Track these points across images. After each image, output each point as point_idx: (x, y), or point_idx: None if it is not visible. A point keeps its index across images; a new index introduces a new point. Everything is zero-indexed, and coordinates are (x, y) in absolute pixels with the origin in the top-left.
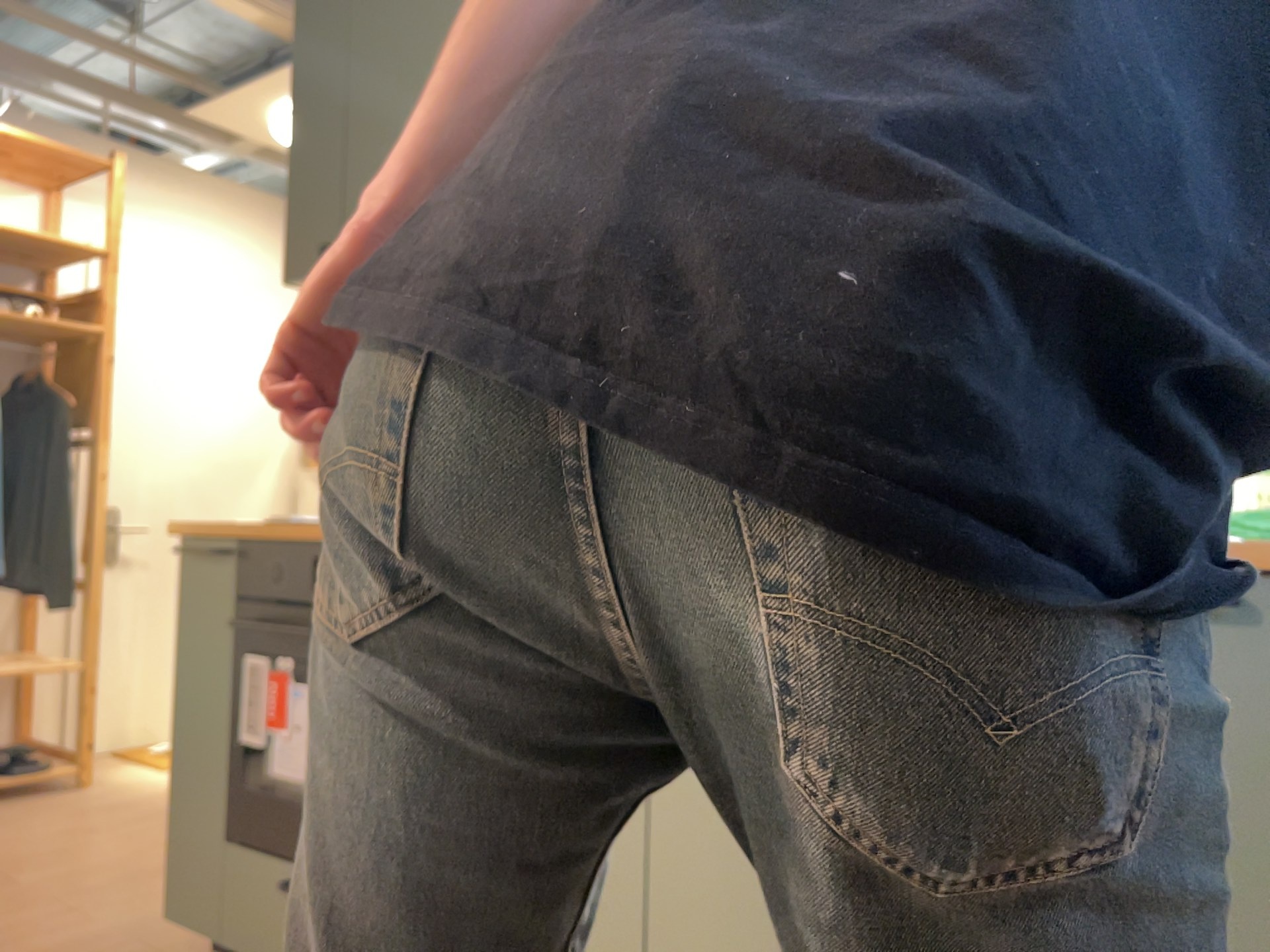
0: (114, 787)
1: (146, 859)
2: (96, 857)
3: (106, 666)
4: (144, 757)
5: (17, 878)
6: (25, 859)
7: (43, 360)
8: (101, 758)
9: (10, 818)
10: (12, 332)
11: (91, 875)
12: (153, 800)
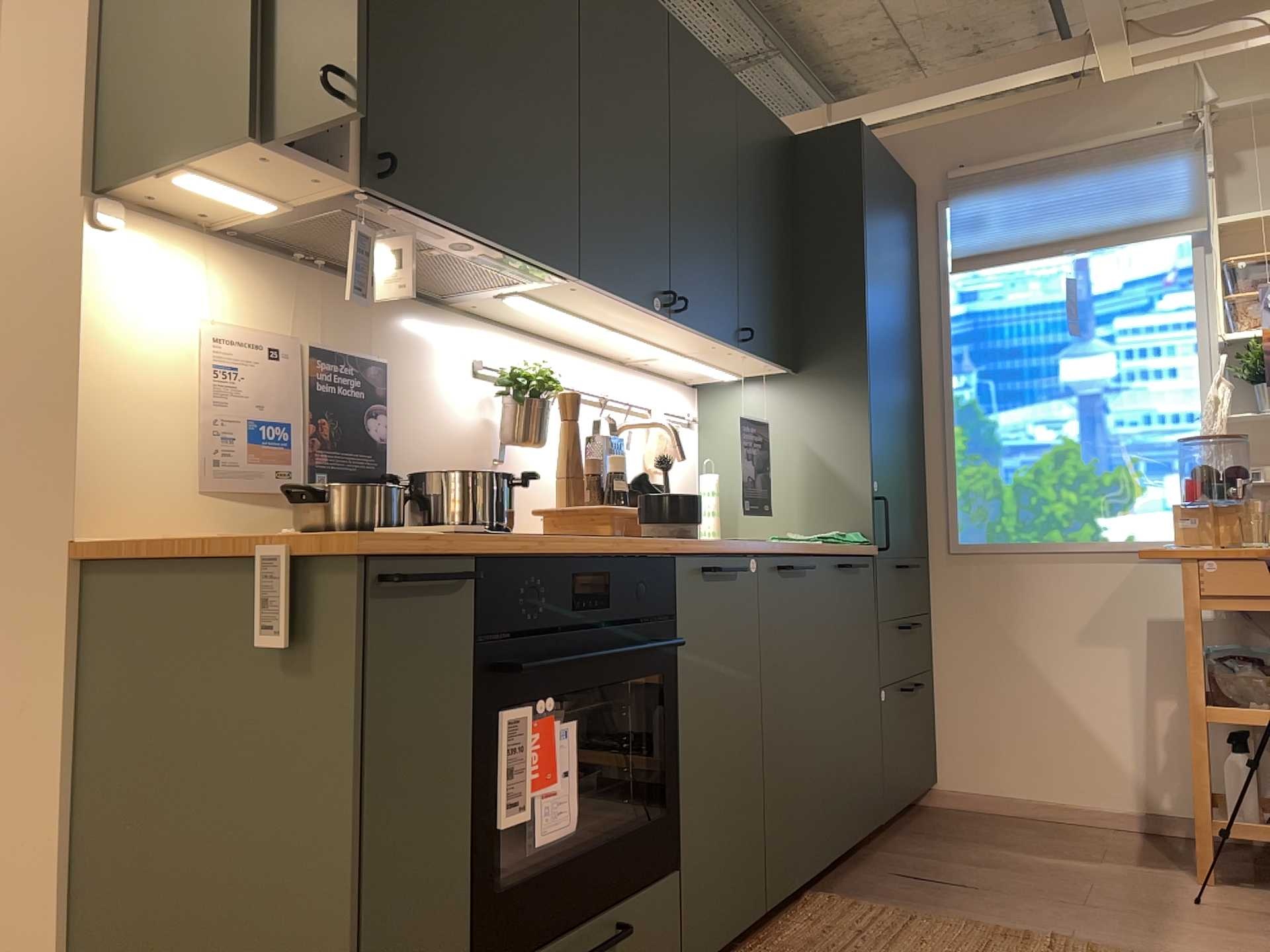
0: None
1: None
2: None
3: None
4: None
5: None
6: None
7: None
8: None
9: None
10: None
11: None
12: None
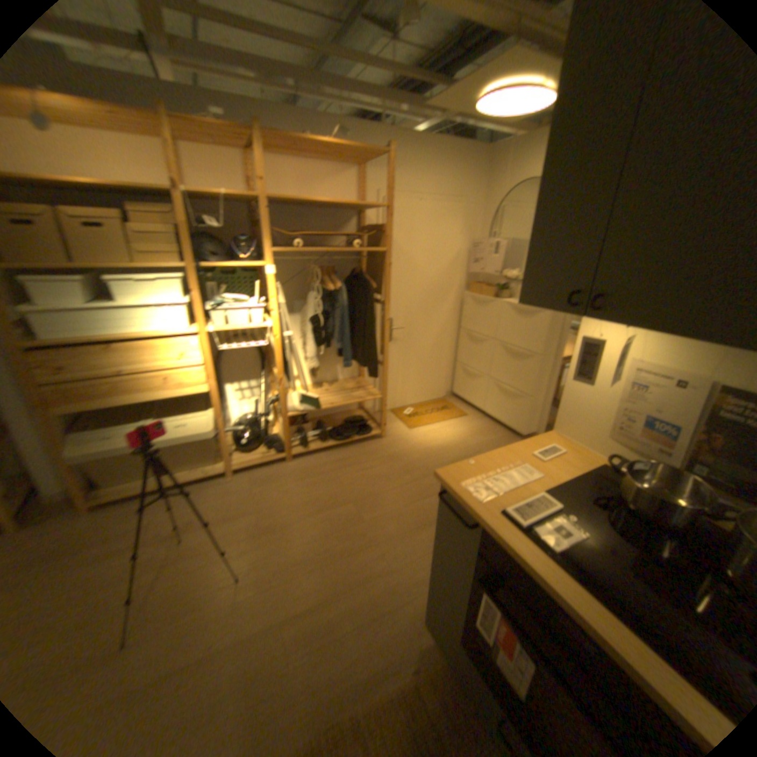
0: (395, 439)
1: (411, 510)
2: (393, 502)
3: (390, 379)
4: (404, 416)
5: (366, 512)
6: (368, 495)
7: (362, 256)
8: (389, 412)
9: (362, 457)
10: (349, 250)
11: (392, 520)
12: (409, 454)
